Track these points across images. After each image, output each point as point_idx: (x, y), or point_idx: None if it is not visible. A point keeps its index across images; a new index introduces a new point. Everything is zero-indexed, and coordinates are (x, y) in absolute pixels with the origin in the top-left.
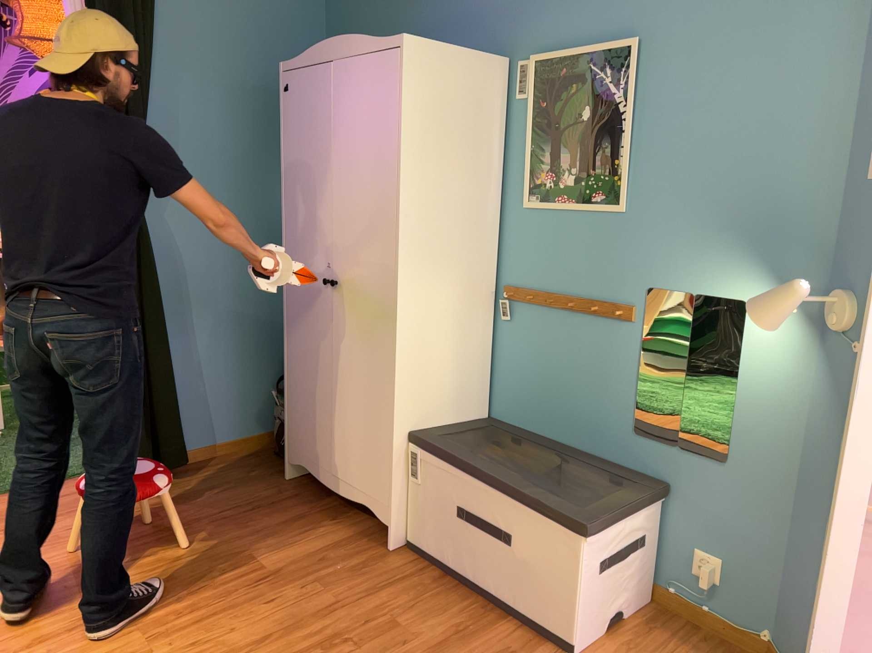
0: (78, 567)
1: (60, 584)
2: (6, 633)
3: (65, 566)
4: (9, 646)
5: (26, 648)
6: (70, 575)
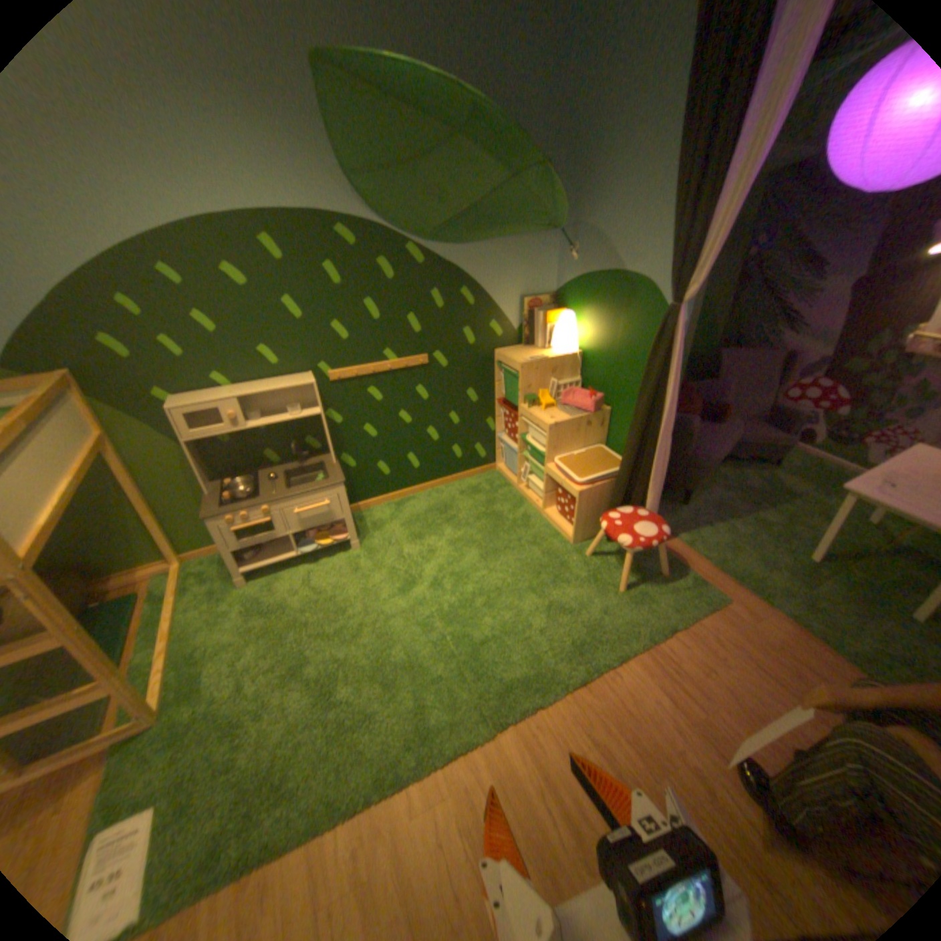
0: (718, 761)
1: (686, 750)
2: (614, 725)
3: (716, 747)
4: (599, 733)
5: (597, 747)
6: (702, 756)
